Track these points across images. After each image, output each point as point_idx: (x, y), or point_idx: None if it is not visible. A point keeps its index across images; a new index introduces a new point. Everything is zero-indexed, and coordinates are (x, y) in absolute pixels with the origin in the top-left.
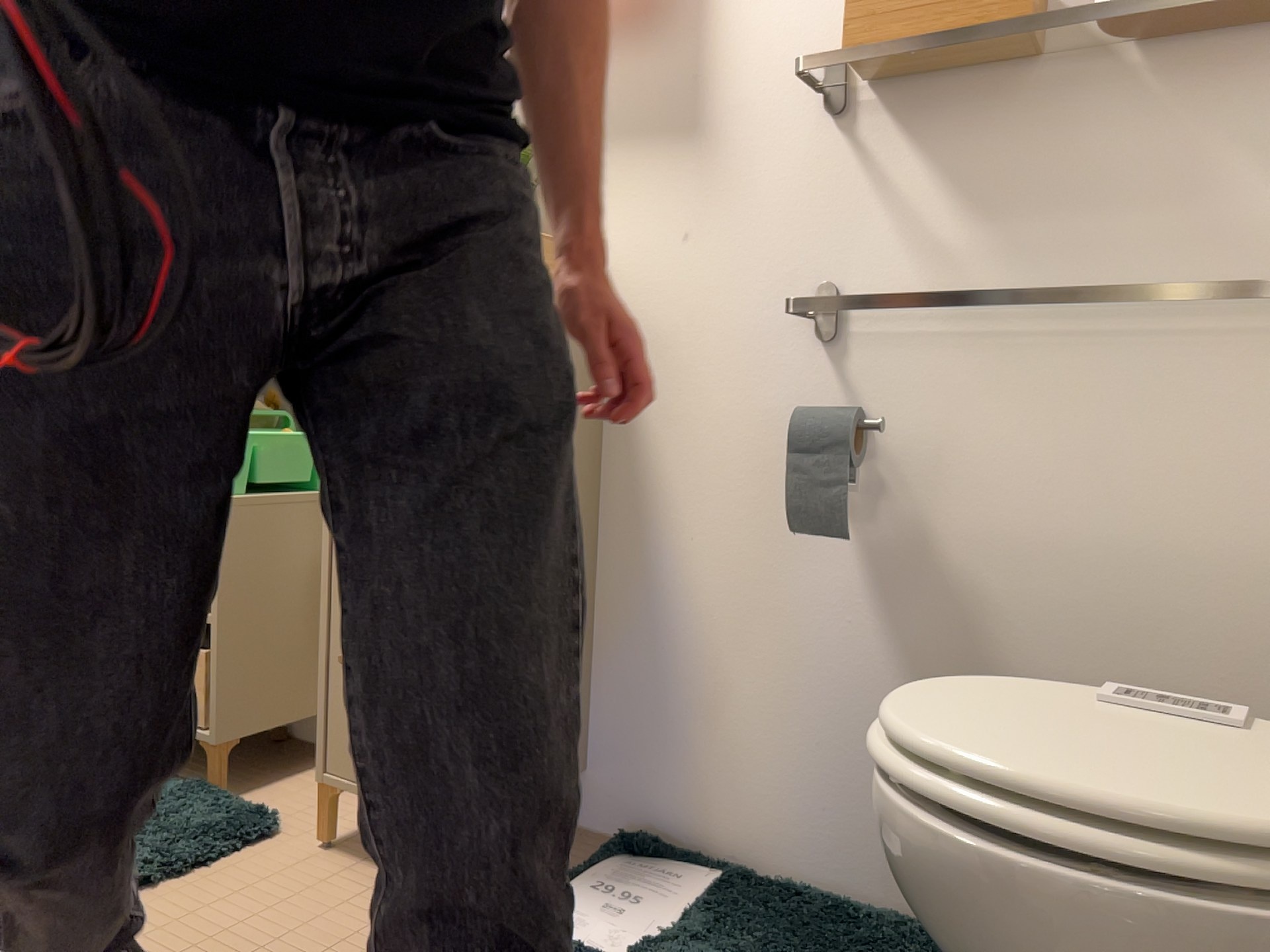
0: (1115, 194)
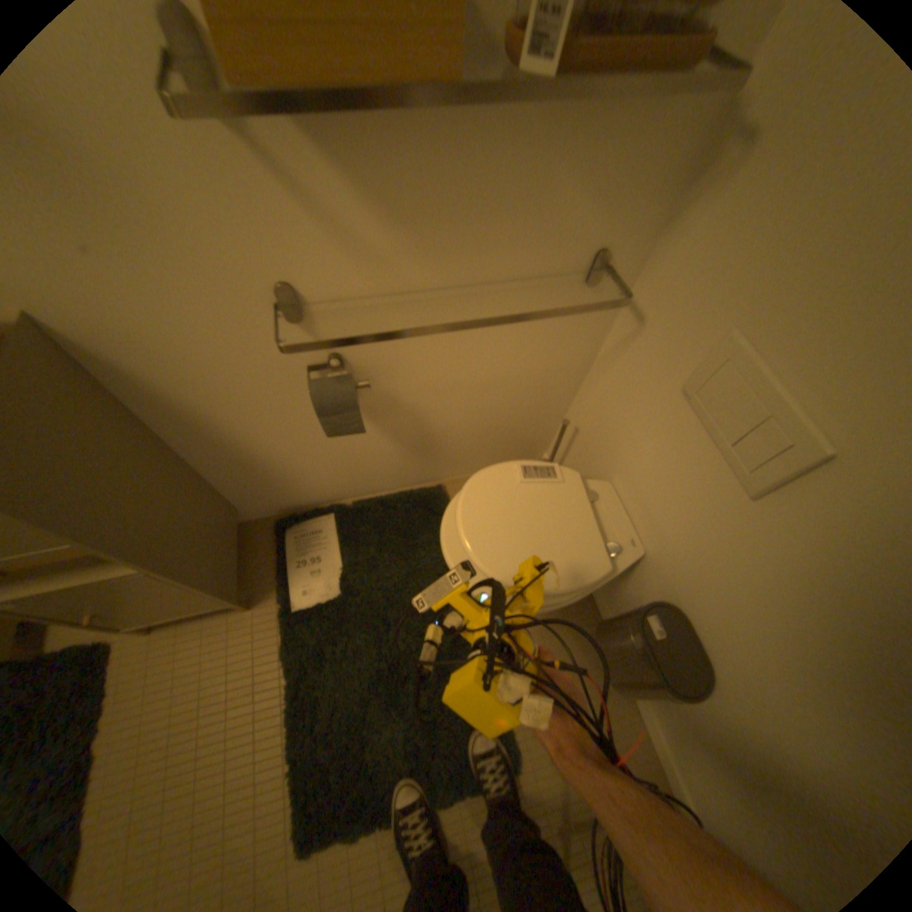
0: (501, 201)
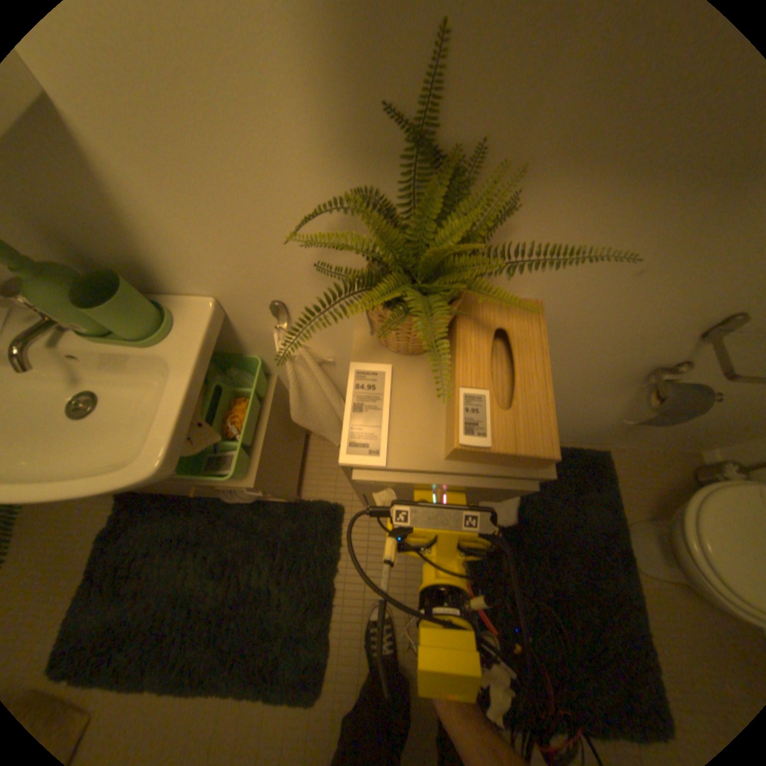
0: None
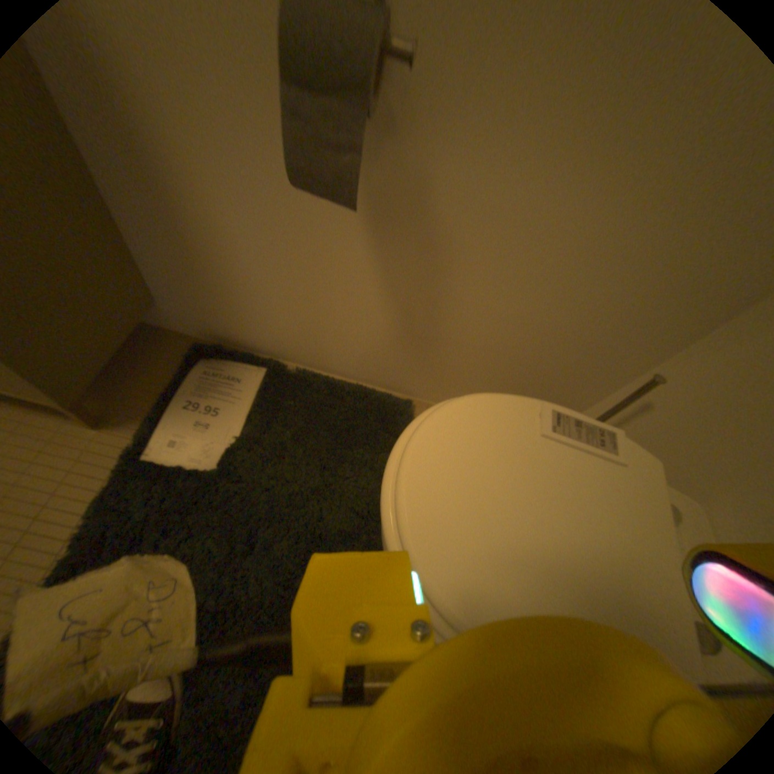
0: None
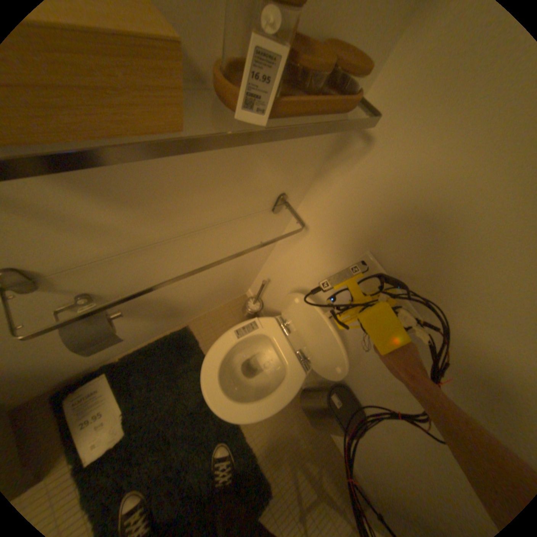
0: (215, 179)
